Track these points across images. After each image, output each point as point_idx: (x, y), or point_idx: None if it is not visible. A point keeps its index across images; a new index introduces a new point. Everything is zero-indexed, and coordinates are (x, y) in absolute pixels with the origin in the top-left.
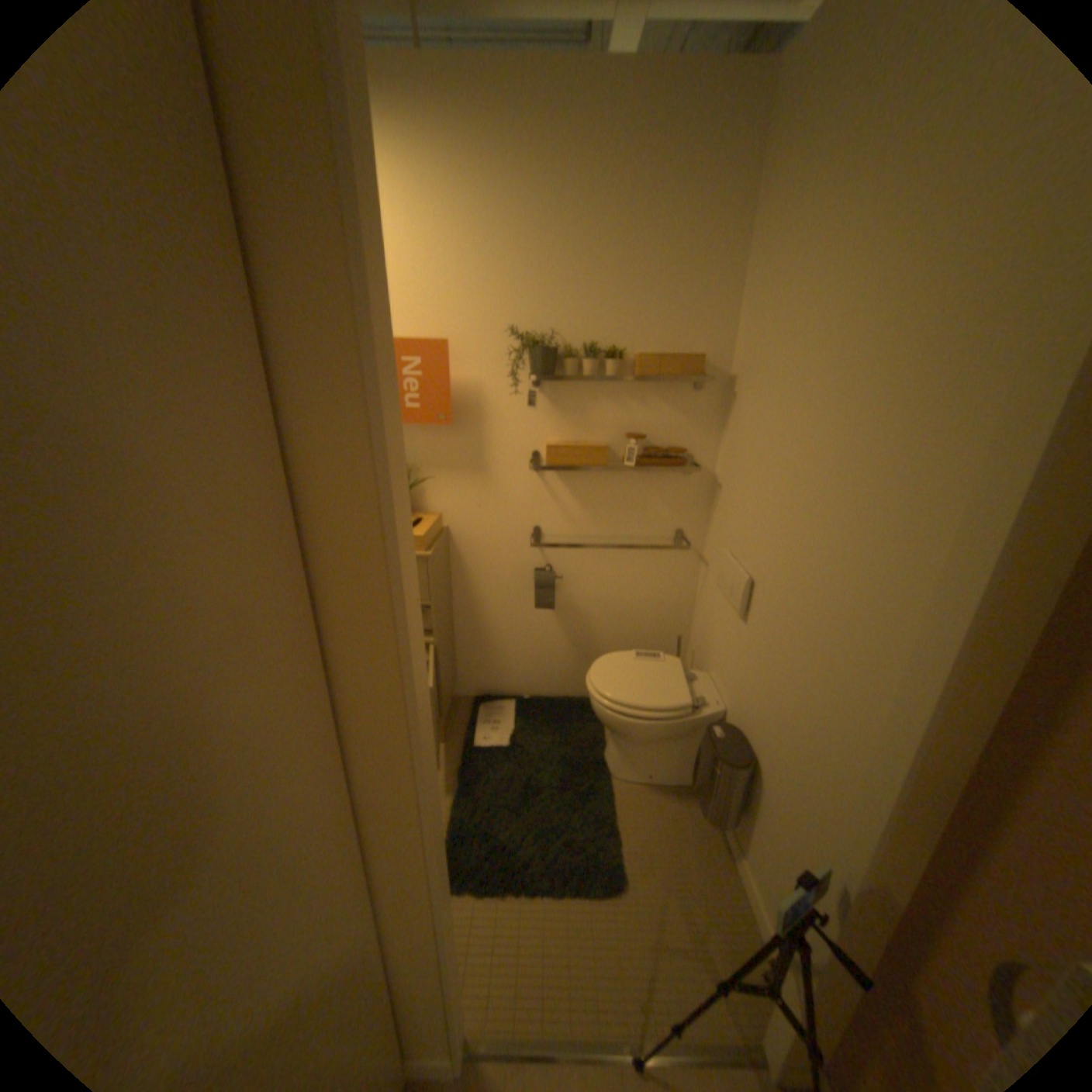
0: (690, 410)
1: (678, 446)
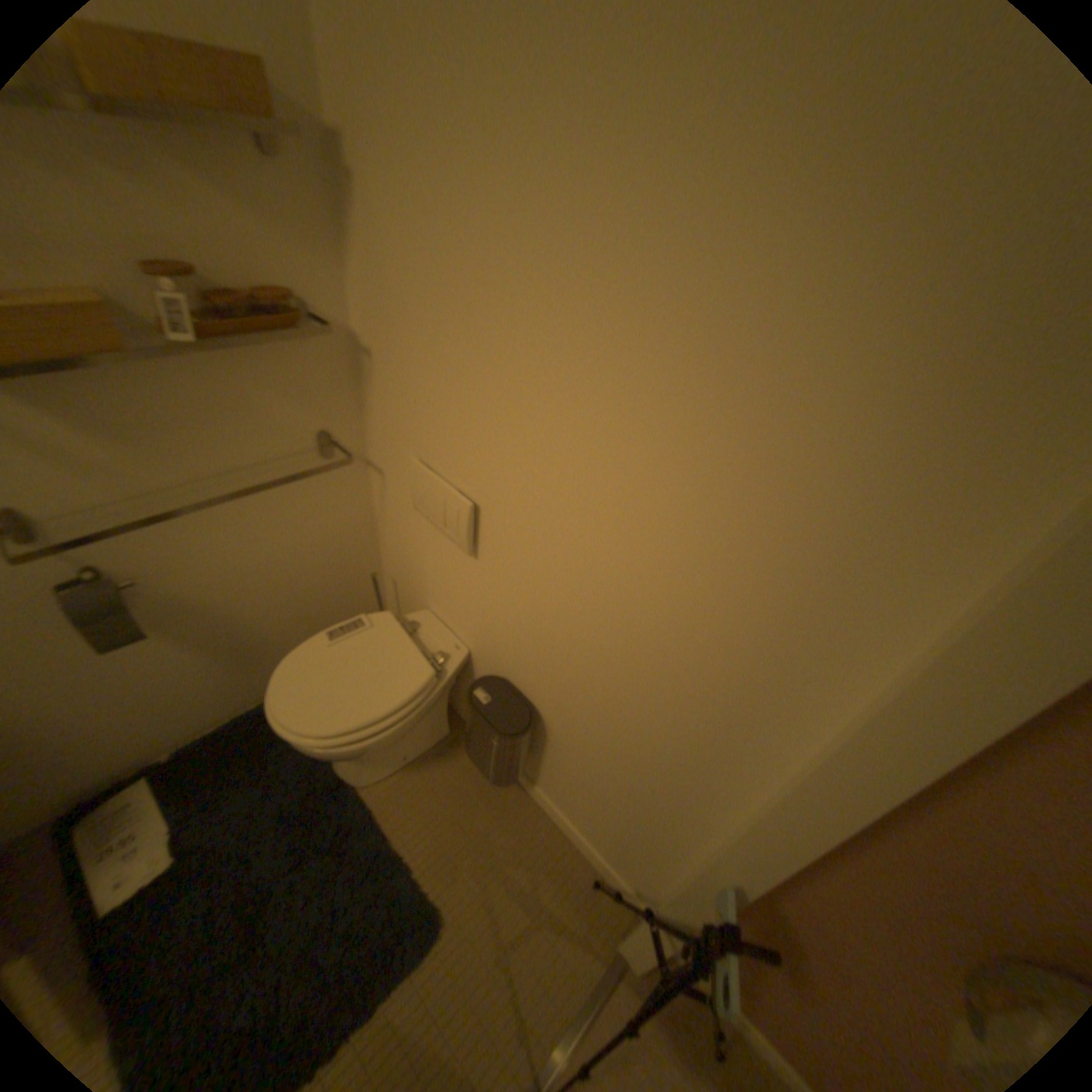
0: (264, 198)
1: (267, 279)
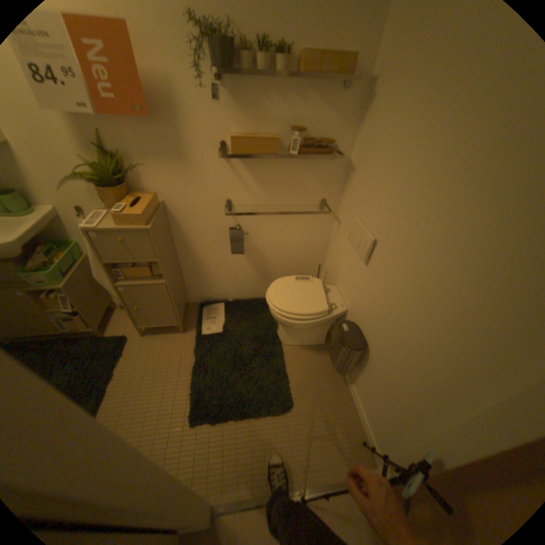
0: (339, 105)
1: (328, 136)
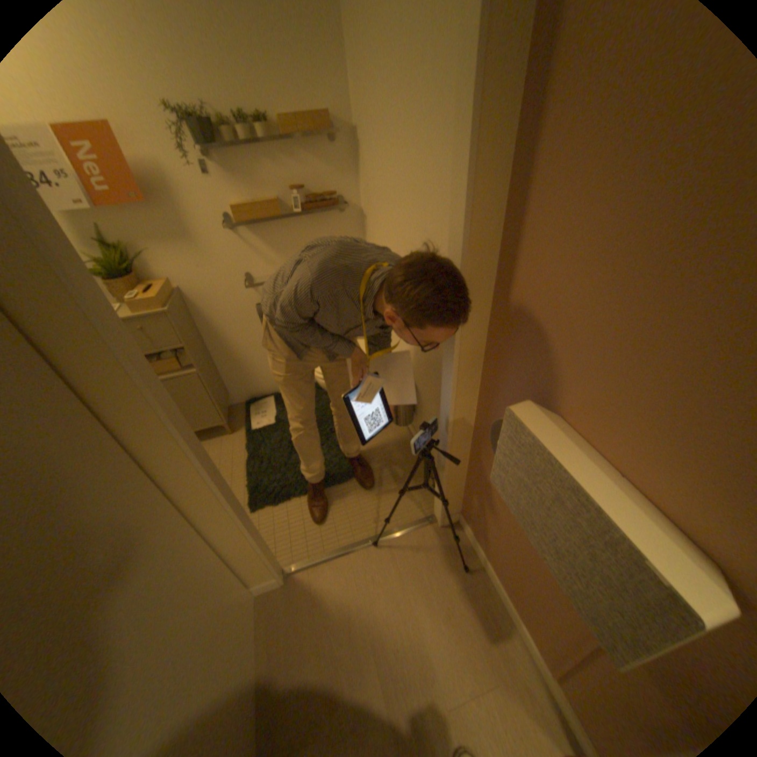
0: (331, 159)
1: (330, 190)
